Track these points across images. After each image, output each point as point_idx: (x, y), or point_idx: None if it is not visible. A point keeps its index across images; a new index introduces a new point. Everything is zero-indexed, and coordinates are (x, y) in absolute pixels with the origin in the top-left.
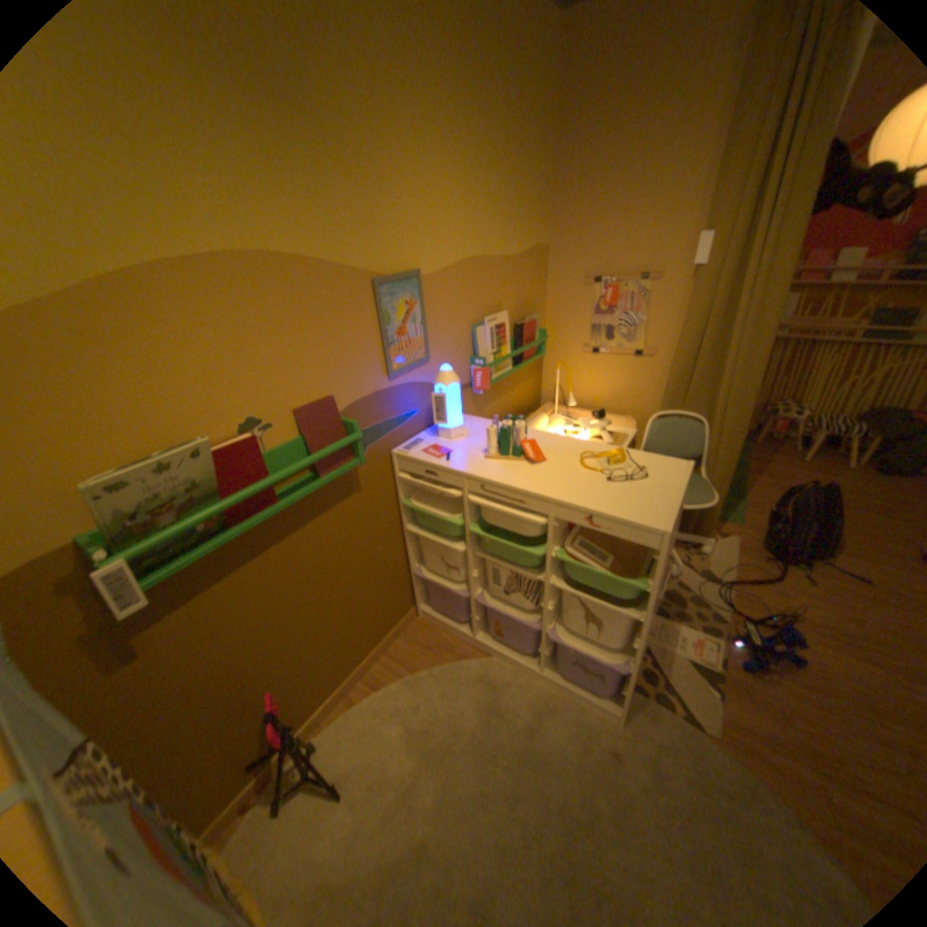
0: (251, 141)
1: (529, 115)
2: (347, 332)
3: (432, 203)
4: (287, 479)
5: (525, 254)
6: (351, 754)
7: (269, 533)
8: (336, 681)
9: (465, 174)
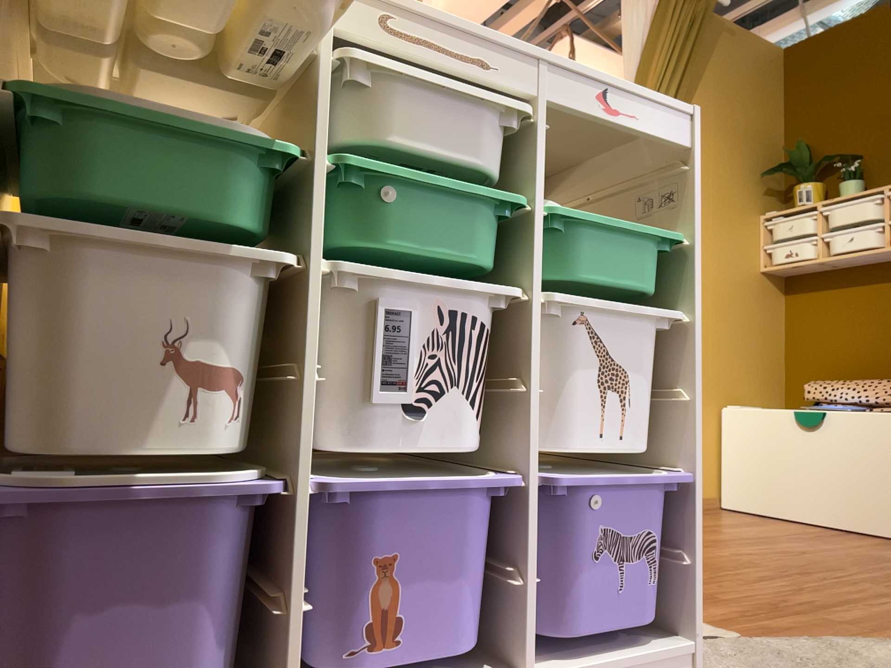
0: None
1: None
2: None
3: None
4: None
5: None
6: None
7: None
8: None
9: None
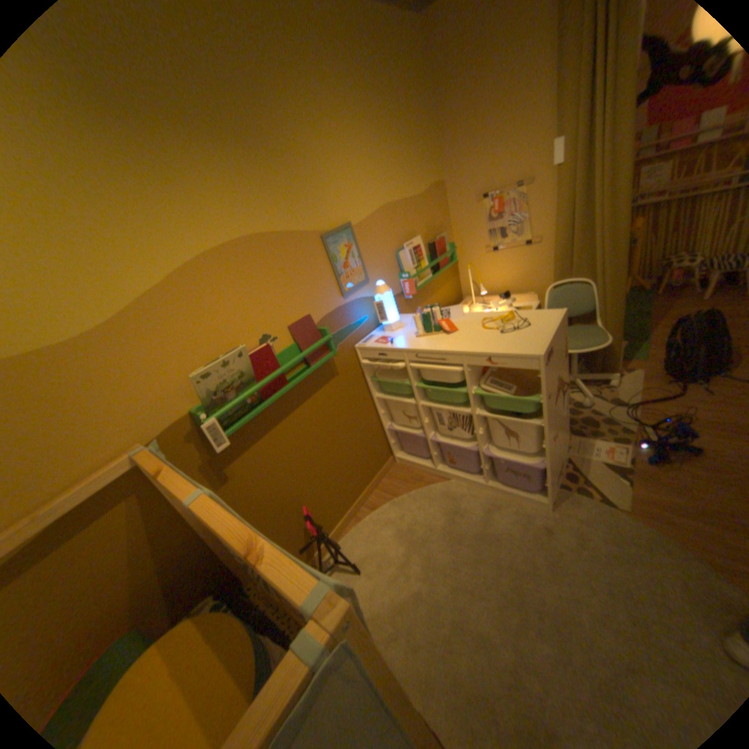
0: (237, 174)
1: (408, 95)
2: (311, 272)
3: (350, 176)
4: (291, 370)
5: (425, 192)
6: (363, 548)
7: (287, 405)
8: (346, 505)
9: (369, 150)
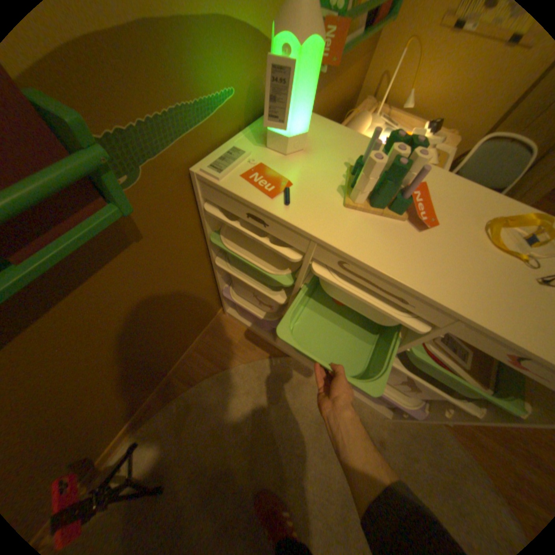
0: None
1: None
2: None
3: None
4: None
5: None
6: (170, 447)
7: None
8: (150, 389)
9: None
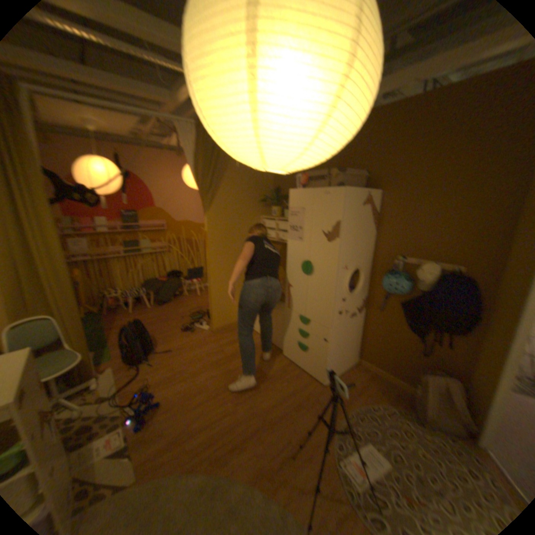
0: None
1: None
2: None
3: None
4: None
5: None
6: None
7: None
8: None
9: None
